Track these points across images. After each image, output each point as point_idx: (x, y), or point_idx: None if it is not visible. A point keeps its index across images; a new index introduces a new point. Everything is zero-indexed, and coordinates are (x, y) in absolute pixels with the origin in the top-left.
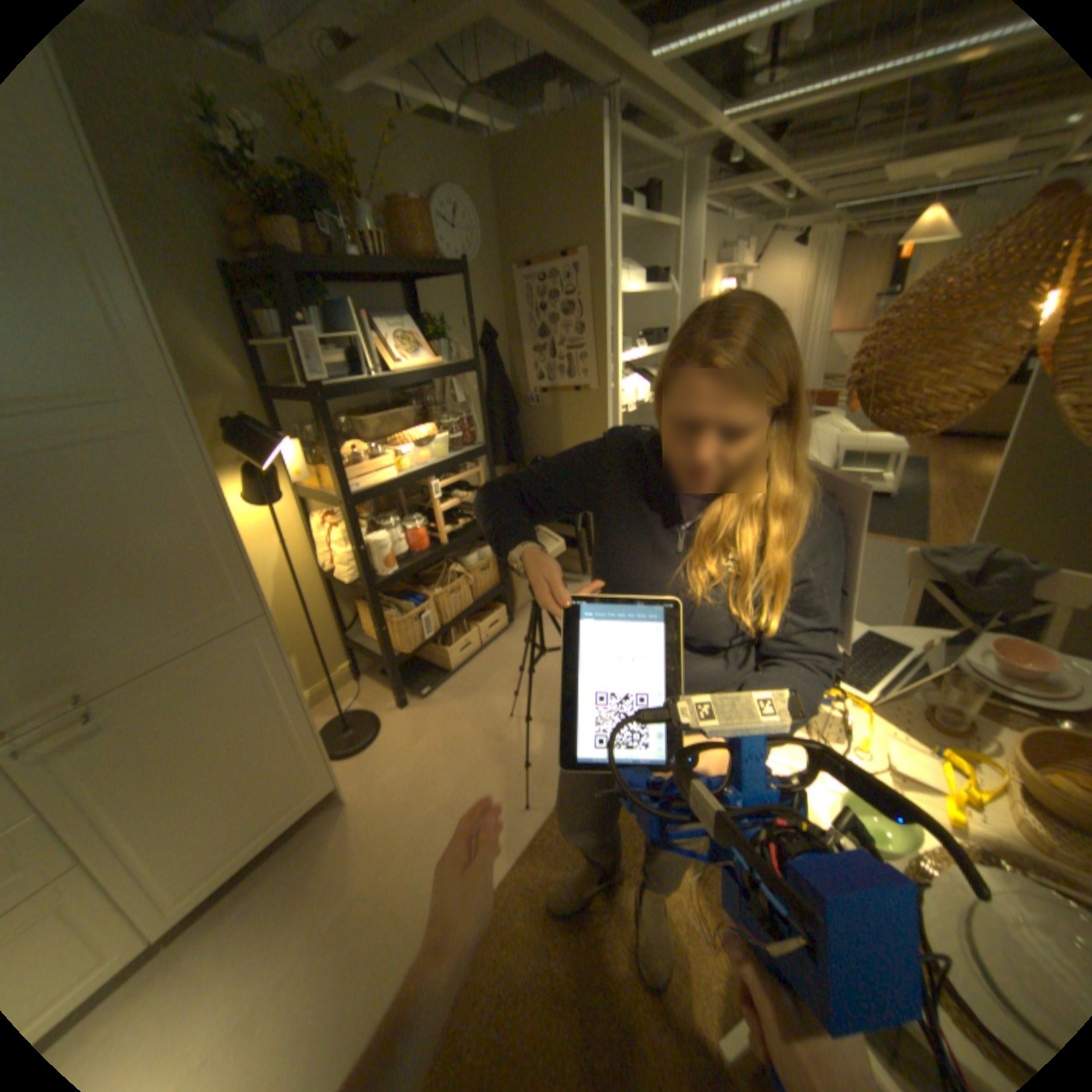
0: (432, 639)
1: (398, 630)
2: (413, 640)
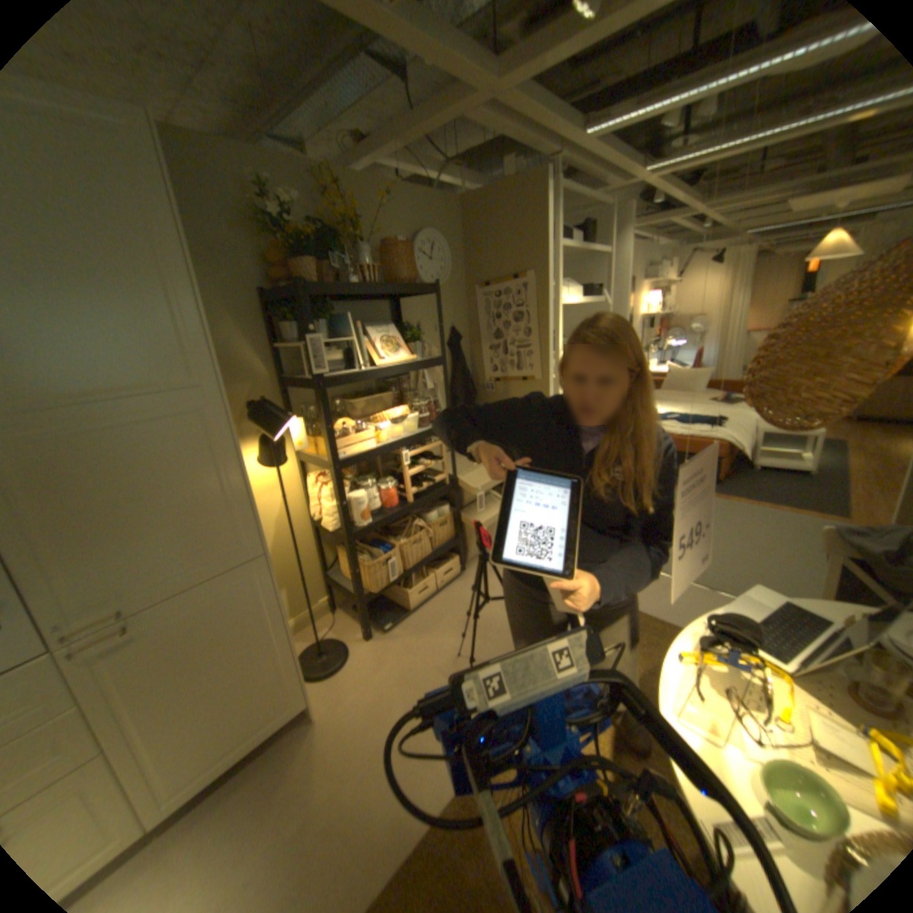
0: (396, 581)
1: (369, 572)
2: (380, 582)
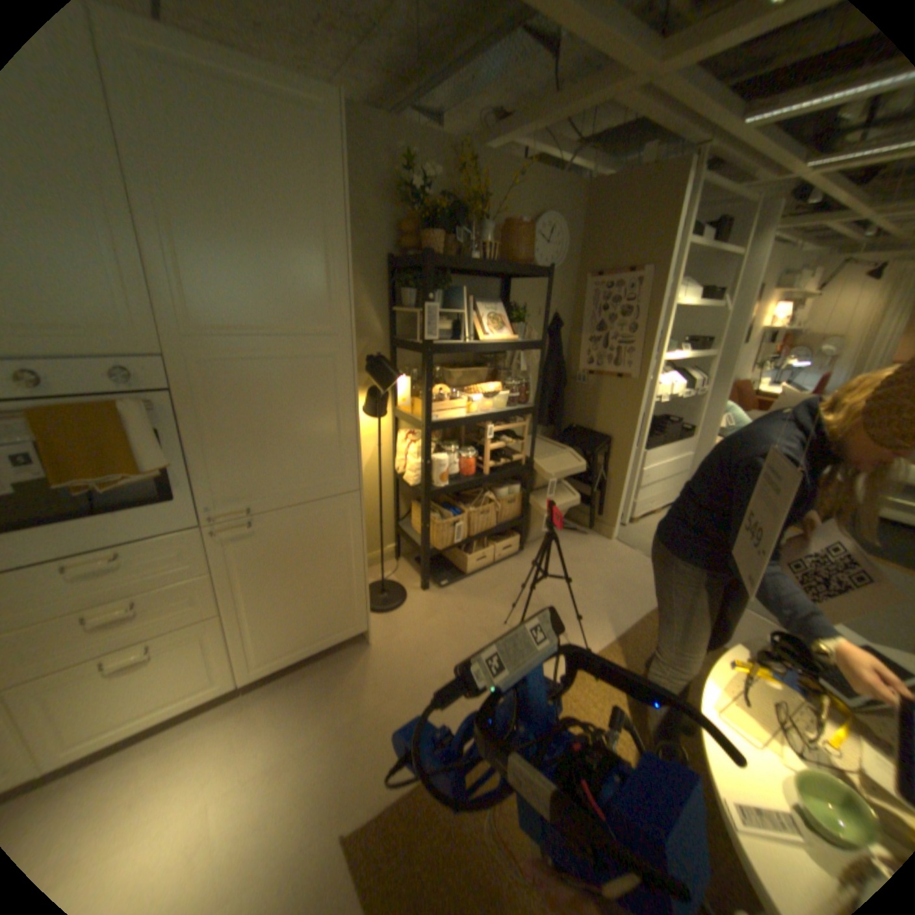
0: (459, 544)
1: (437, 530)
2: (445, 541)
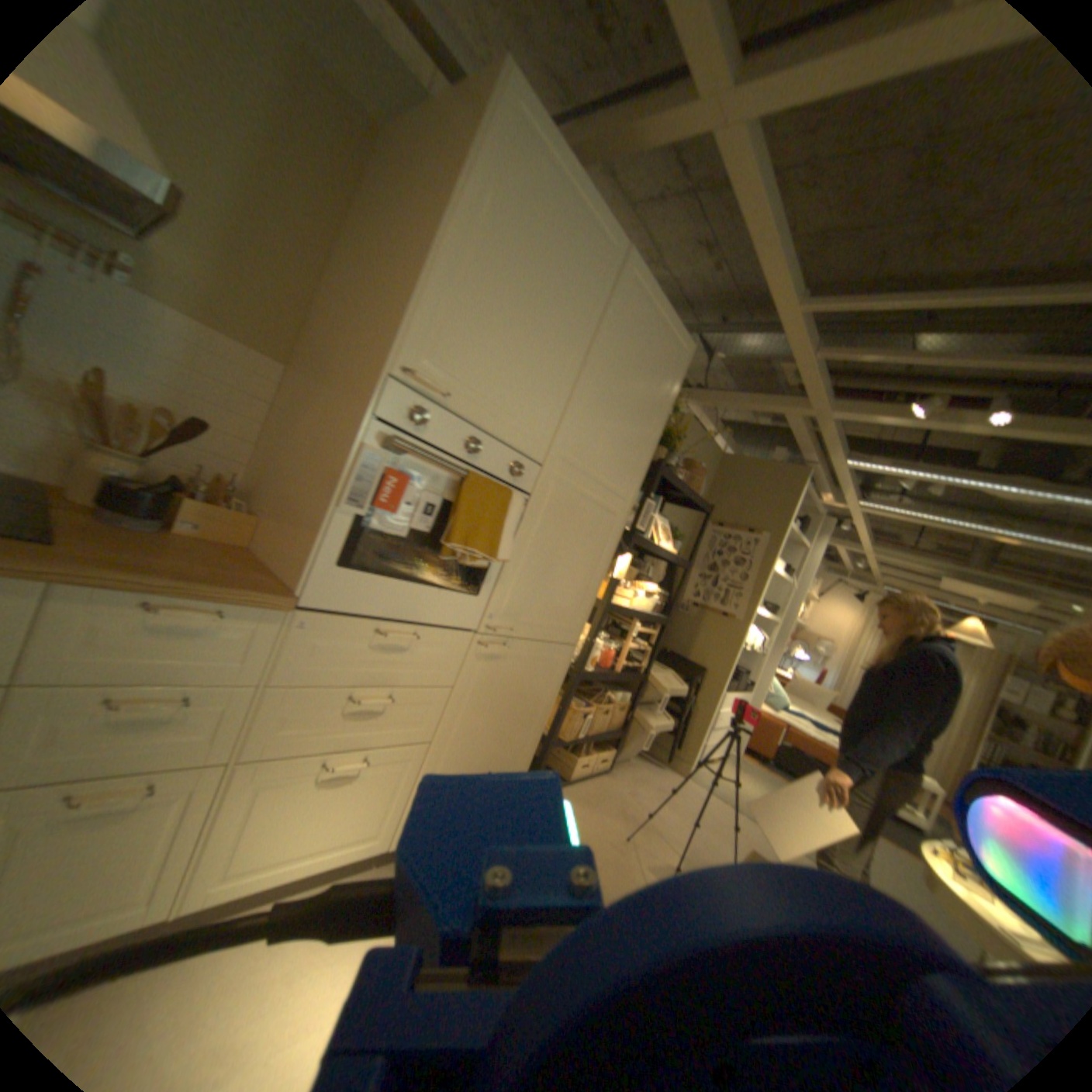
0: (577, 744)
1: (572, 719)
2: (572, 735)
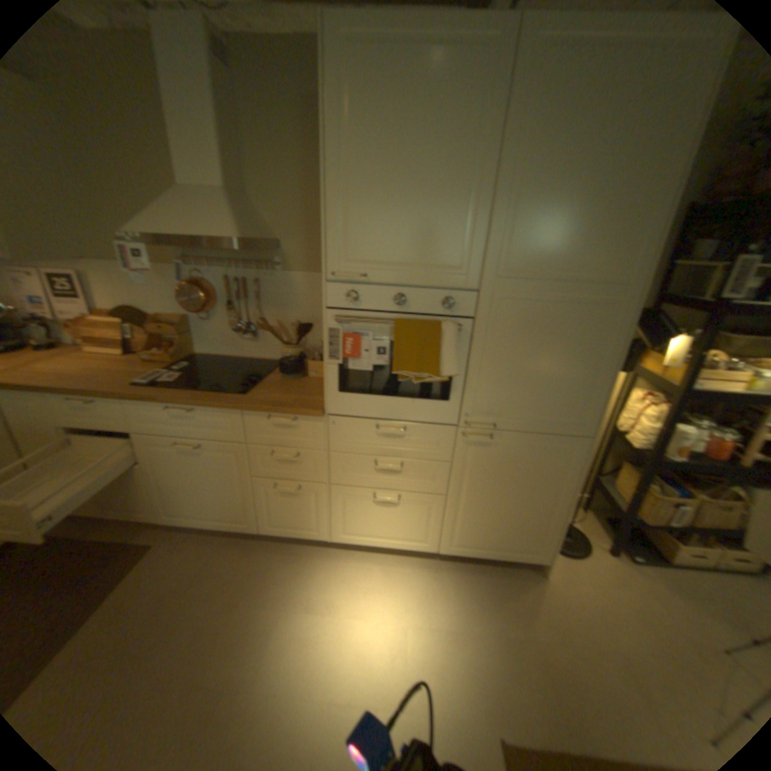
0: (677, 529)
1: (656, 504)
2: (661, 519)
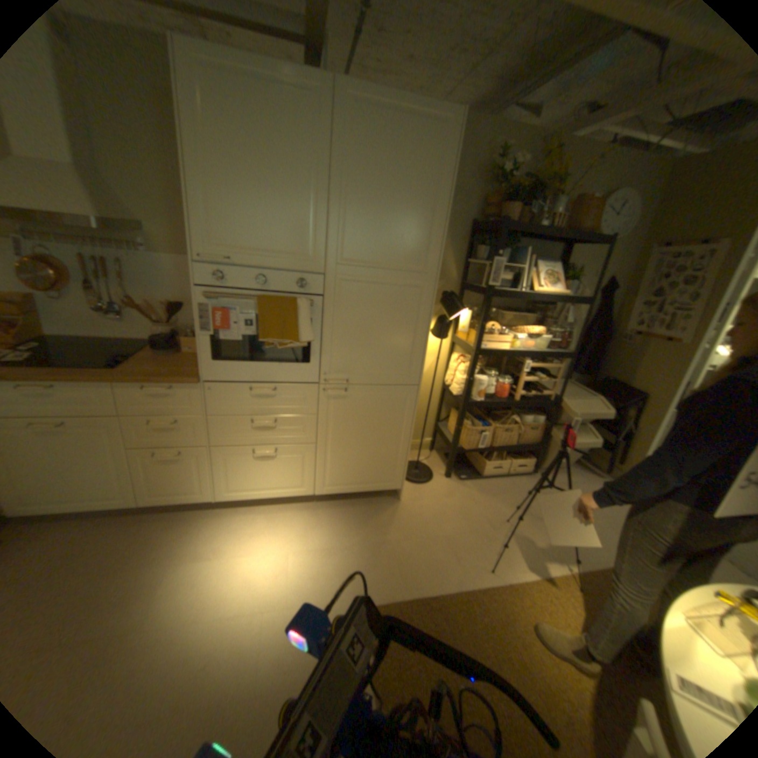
0: (483, 450)
1: (468, 433)
2: (472, 444)
